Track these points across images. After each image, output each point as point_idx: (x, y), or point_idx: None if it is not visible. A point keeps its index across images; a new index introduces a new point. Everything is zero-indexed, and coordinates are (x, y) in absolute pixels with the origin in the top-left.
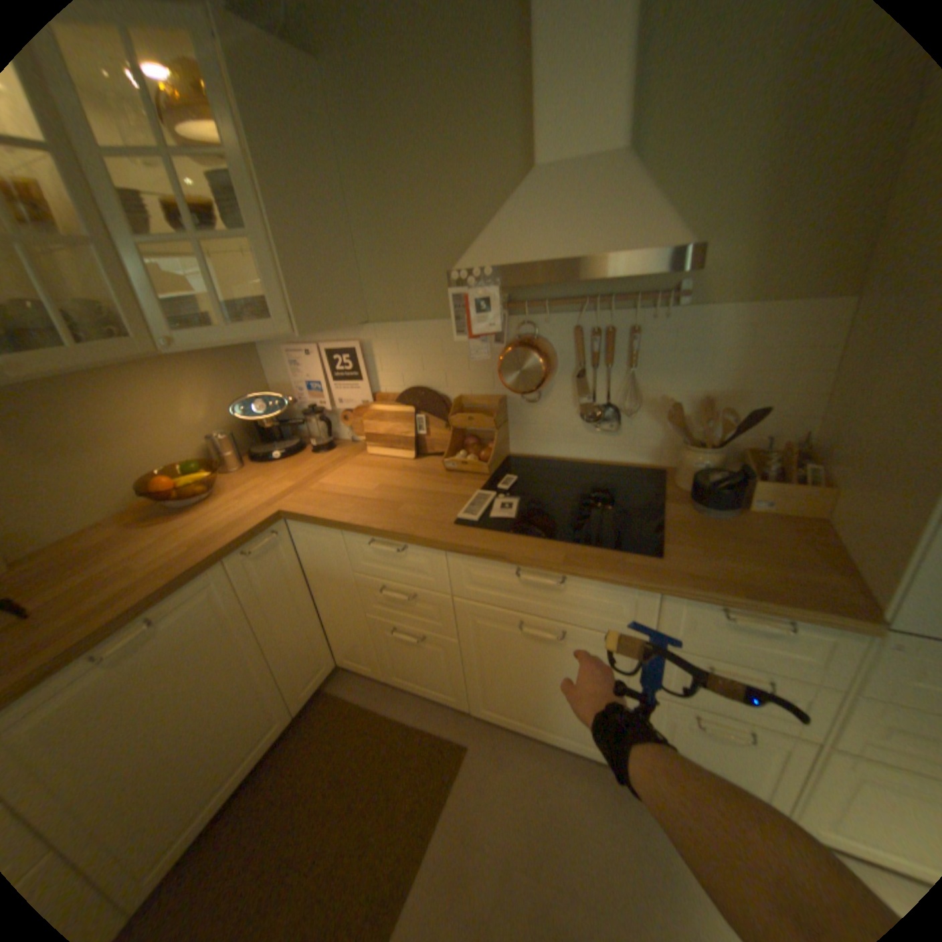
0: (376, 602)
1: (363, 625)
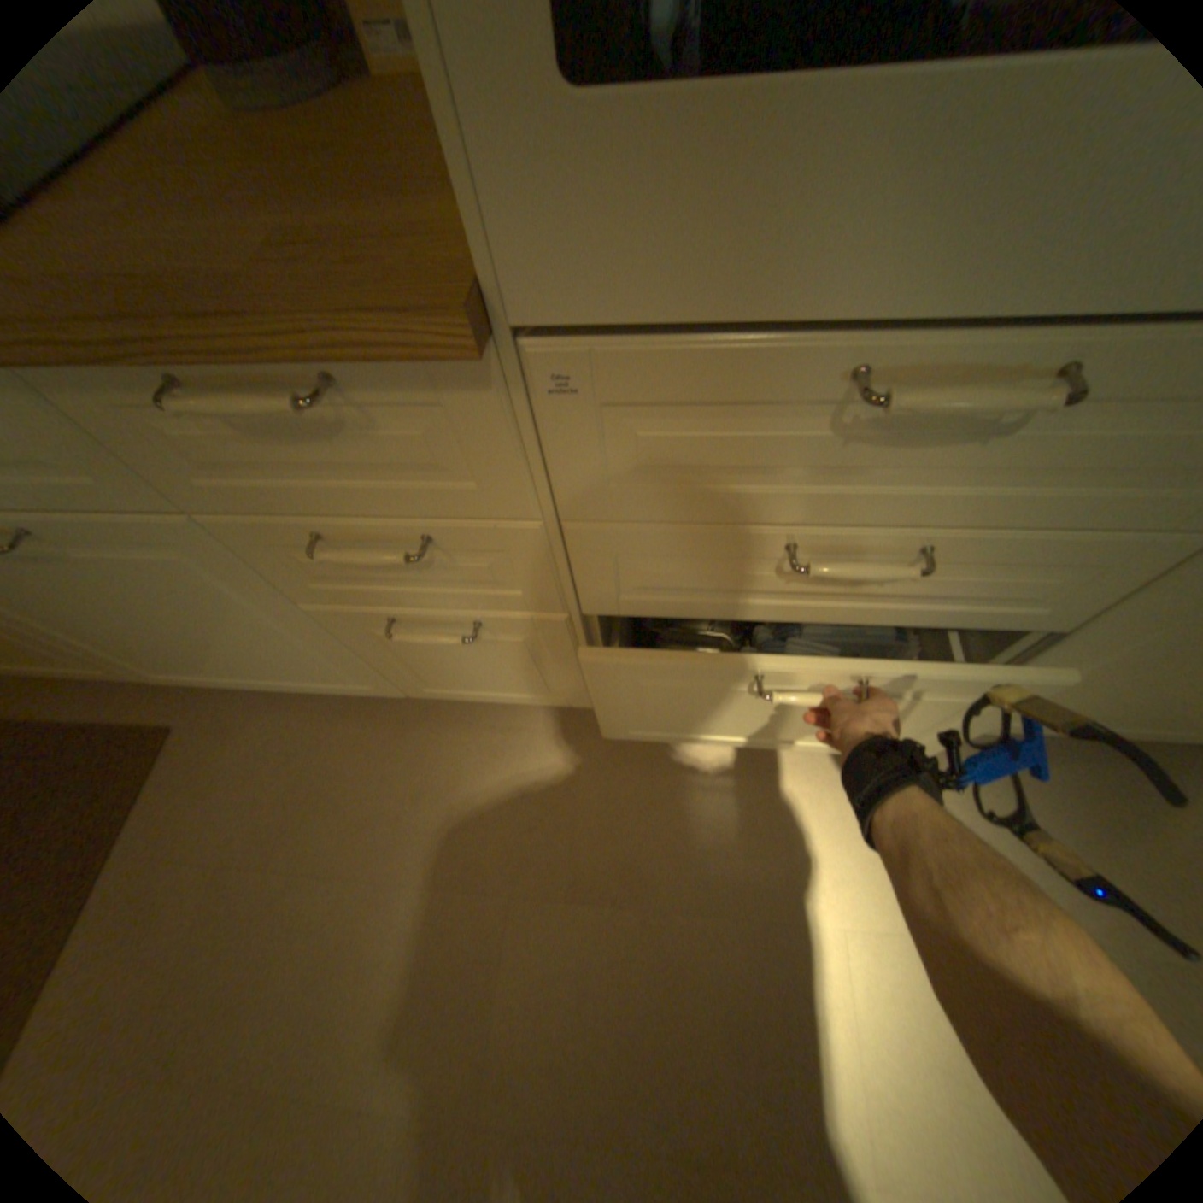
0: None
1: None
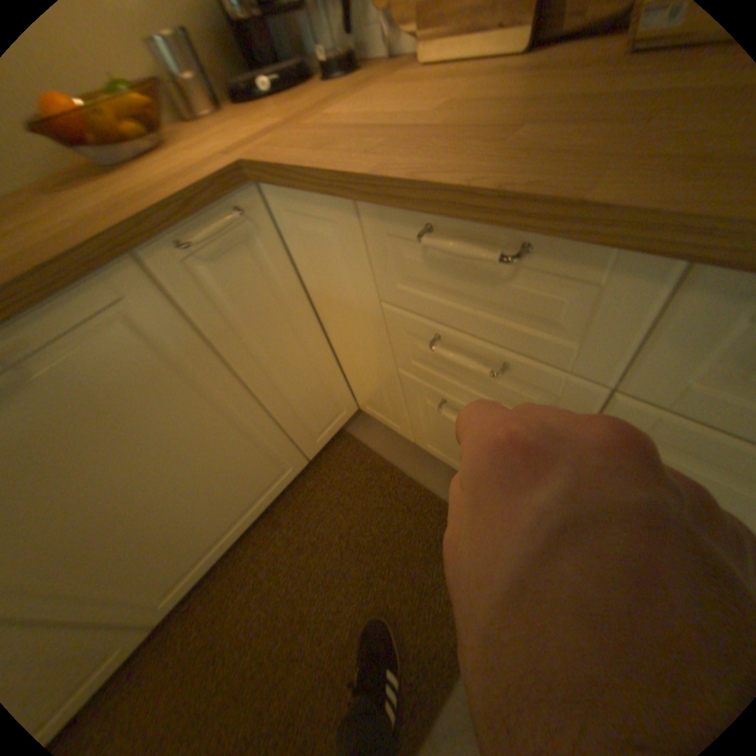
0: (415, 359)
1: (391, 382)
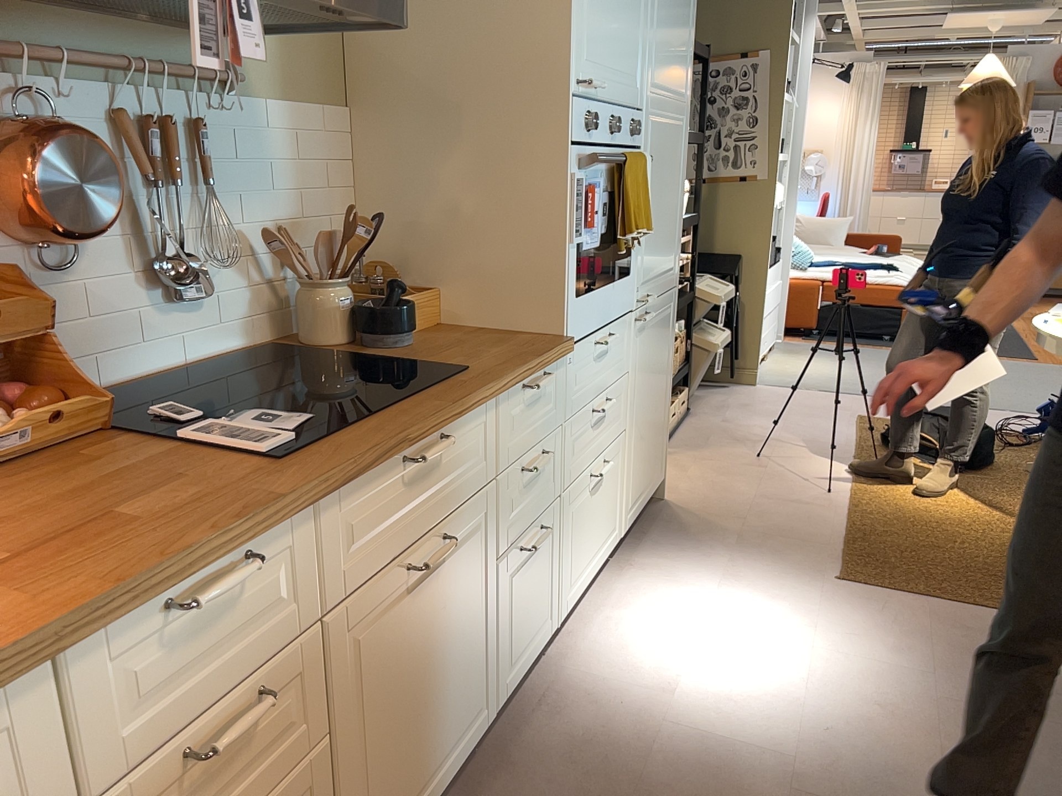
0: None
1: None
